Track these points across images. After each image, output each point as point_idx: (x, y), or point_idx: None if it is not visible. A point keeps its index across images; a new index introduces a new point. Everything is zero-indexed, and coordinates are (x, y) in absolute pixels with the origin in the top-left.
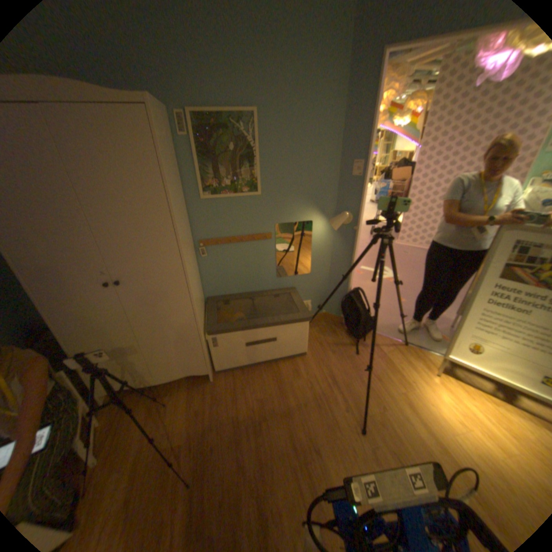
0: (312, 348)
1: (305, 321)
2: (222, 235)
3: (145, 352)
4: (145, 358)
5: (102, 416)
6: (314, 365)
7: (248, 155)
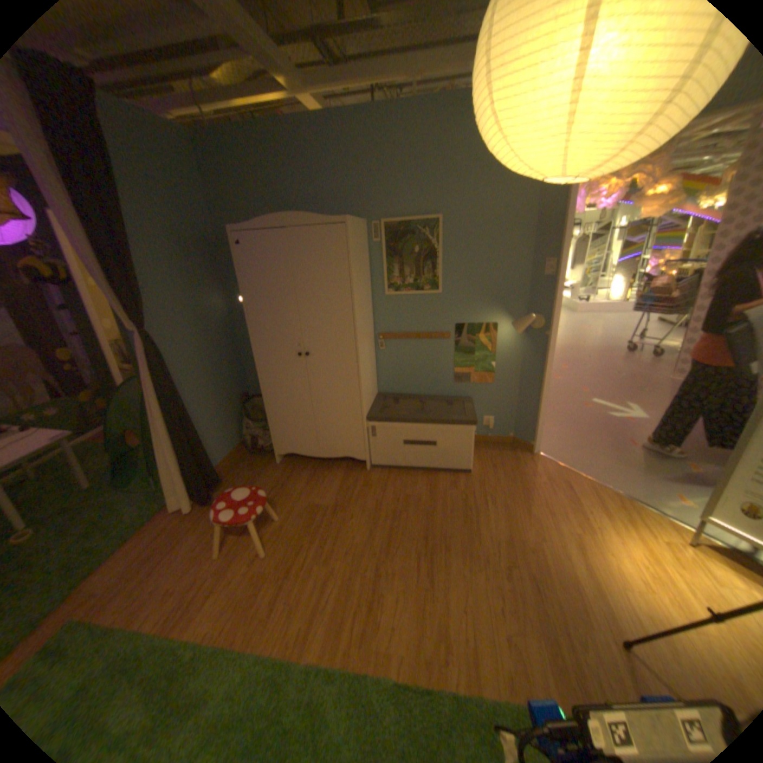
0: (481, 467)
1: (470, 426)
2: (399, 329)
3: (316, 422)
4: (315, 427)
5: (276, 471)
6: (478, 482)
7: (430, 254)
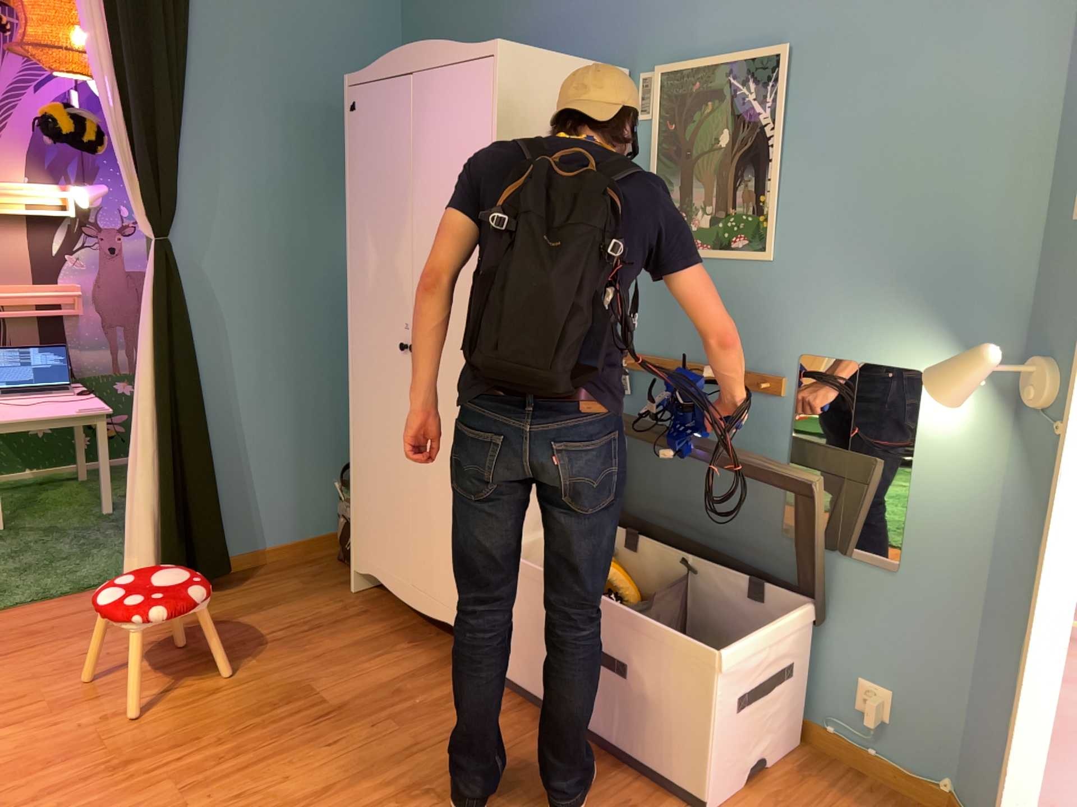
0: None
1: (710, 653)
2: (670, 349)
3: (417, 518)
4: (412, 529)
5: (333, 603)
6: None
7: (754, 154)
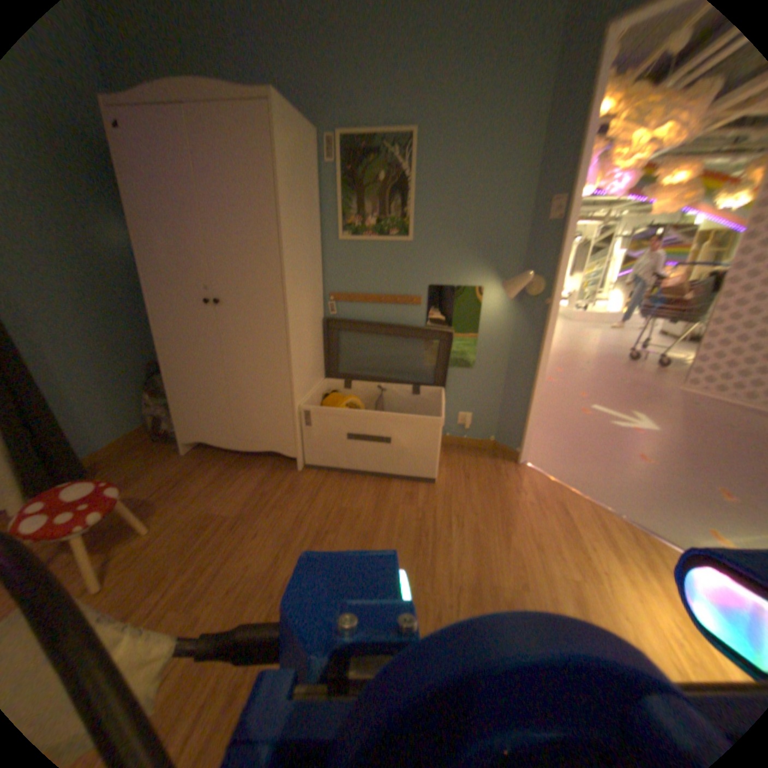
0: (450, 476)
1: (436, 418)
2: (357, 288)
3: (233, 401)
4: (232, 408)
5: (177, 464)
6: (442, 495)
7: (400, 185)
